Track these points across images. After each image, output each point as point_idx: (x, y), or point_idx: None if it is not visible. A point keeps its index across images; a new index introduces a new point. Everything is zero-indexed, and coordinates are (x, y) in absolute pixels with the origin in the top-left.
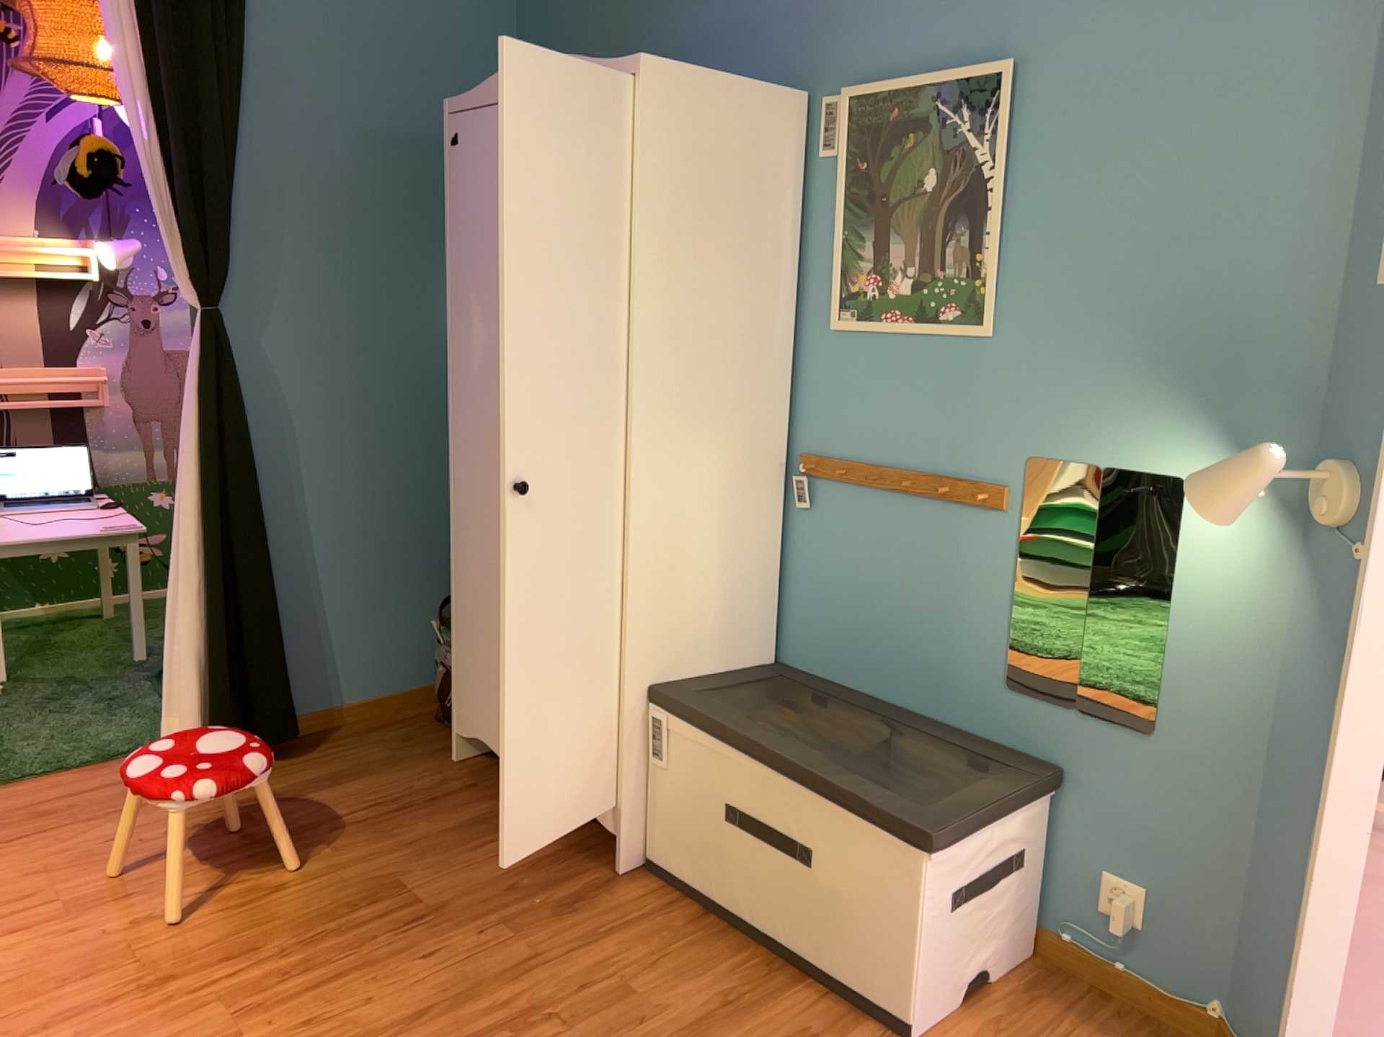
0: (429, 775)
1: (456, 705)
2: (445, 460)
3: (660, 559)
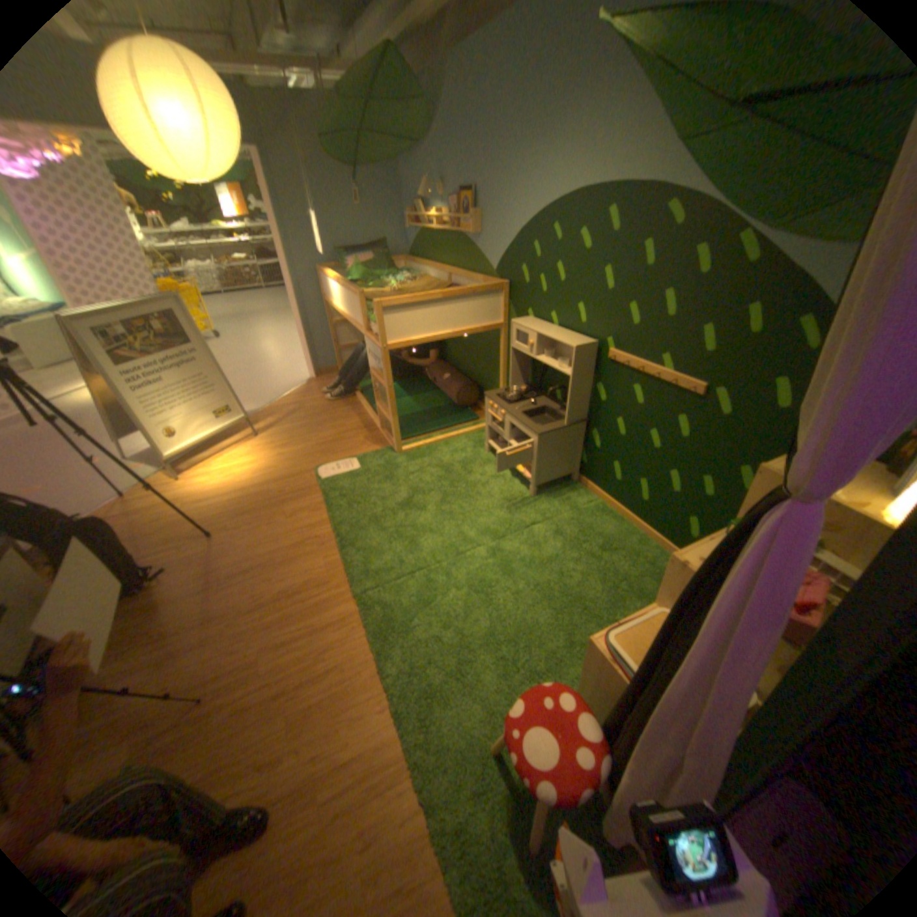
0: None
1: None
2: None
3: None
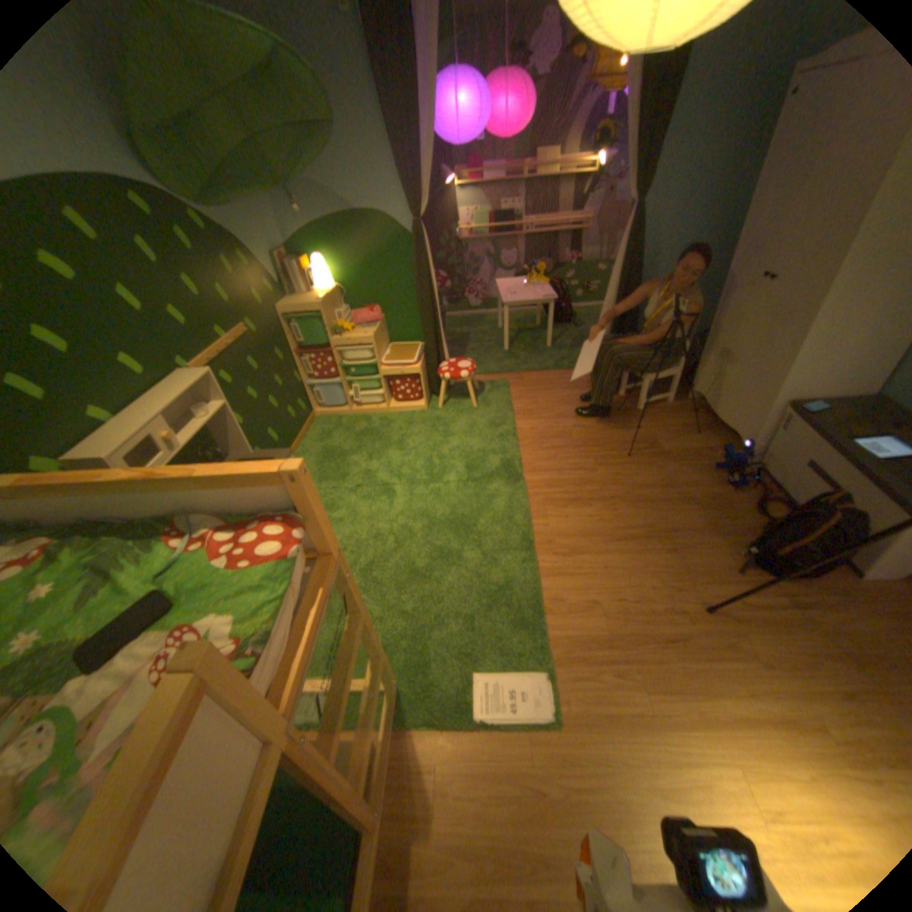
0: (677, 403)
1: (696, 377)
2: (727, 267)
3: (823, 344)
